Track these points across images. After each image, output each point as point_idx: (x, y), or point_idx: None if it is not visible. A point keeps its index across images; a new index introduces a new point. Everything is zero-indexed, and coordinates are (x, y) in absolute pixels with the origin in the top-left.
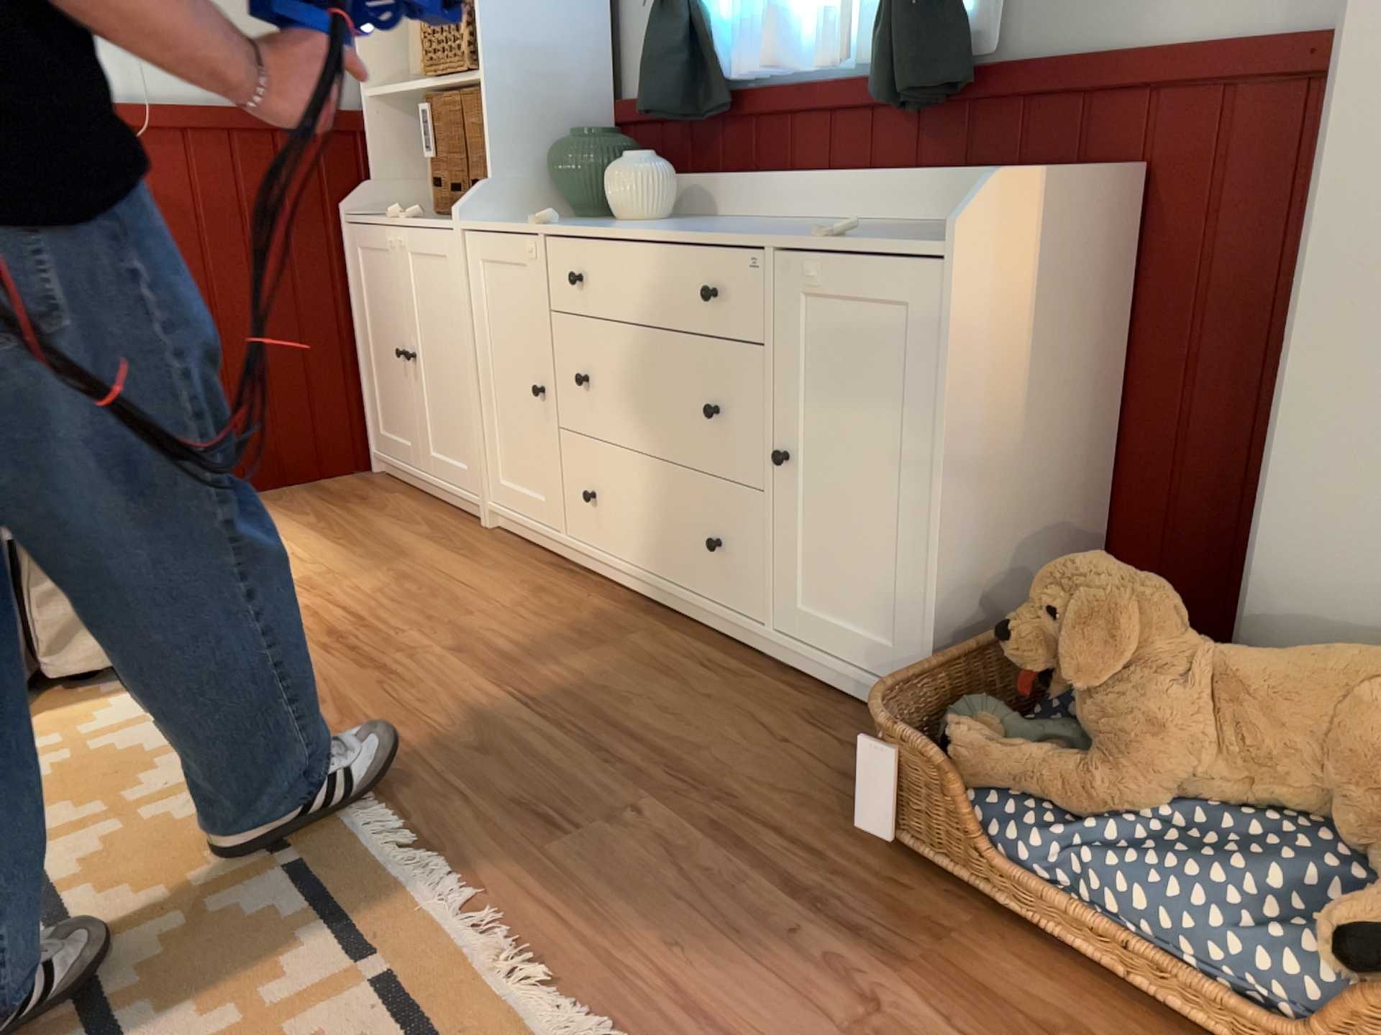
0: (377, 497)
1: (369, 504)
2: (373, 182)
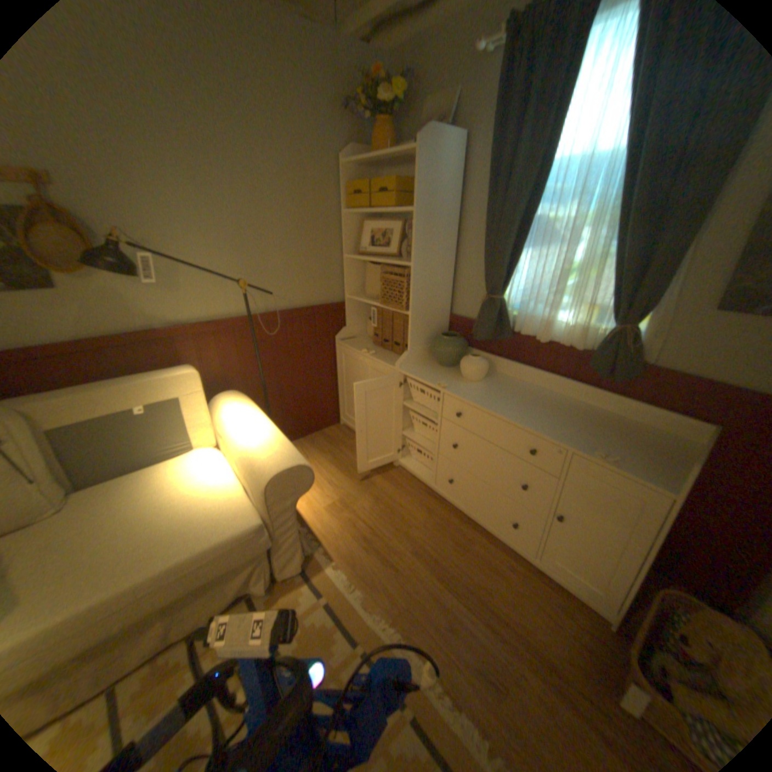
0: (348, 441)
1: (347, 447)
2: (347, 325)
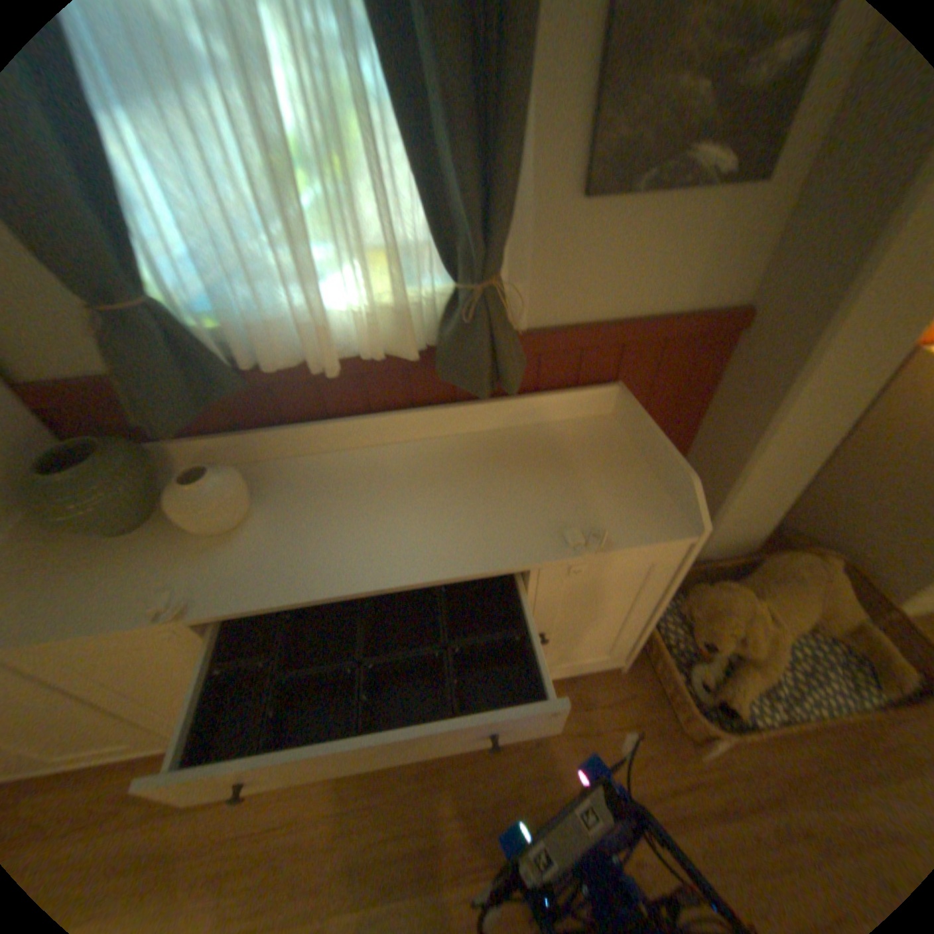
0: None
1: None
2: None
